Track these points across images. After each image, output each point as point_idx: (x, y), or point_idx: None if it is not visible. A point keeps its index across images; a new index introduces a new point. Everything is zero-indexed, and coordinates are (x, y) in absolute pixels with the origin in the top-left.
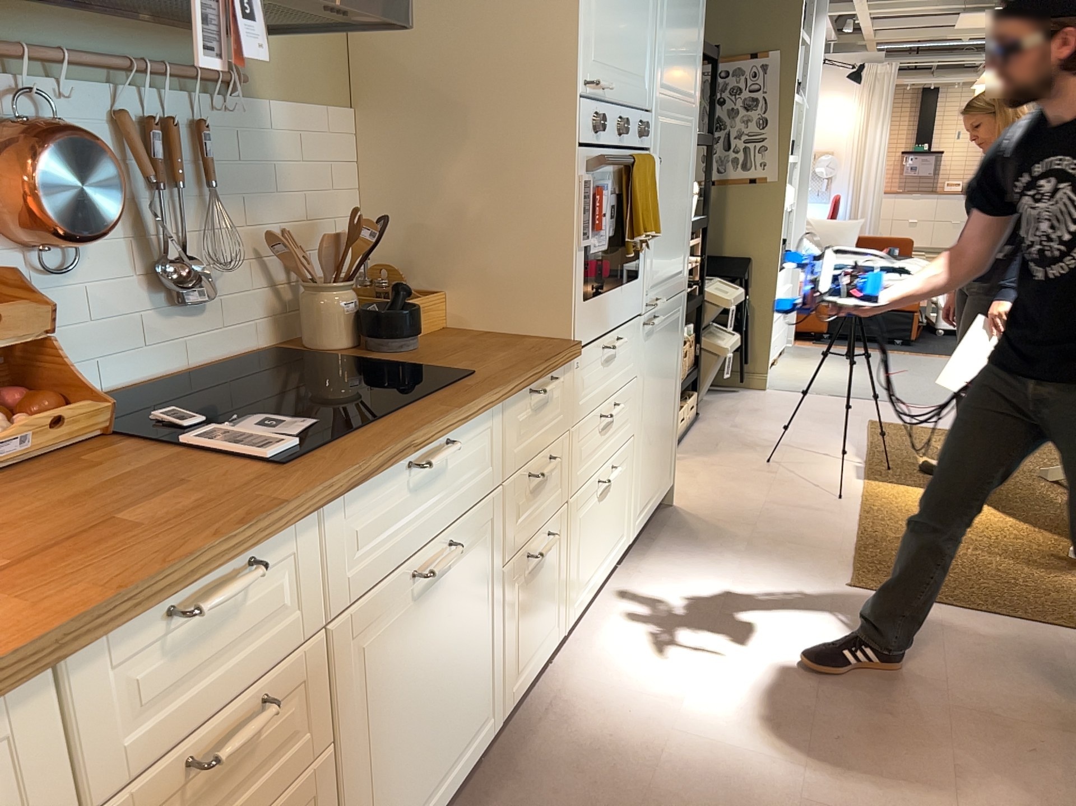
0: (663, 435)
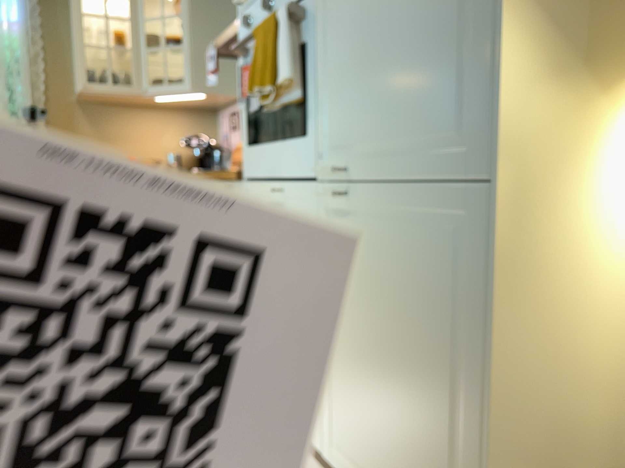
0: (413, 435)
